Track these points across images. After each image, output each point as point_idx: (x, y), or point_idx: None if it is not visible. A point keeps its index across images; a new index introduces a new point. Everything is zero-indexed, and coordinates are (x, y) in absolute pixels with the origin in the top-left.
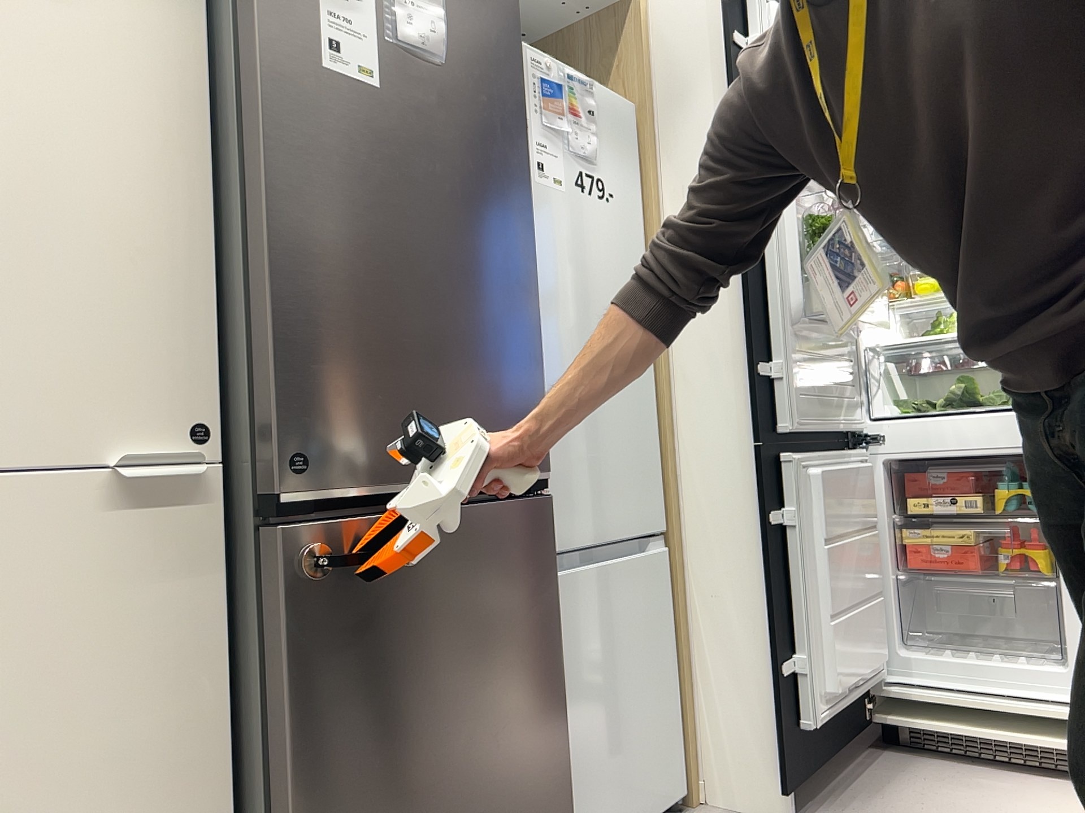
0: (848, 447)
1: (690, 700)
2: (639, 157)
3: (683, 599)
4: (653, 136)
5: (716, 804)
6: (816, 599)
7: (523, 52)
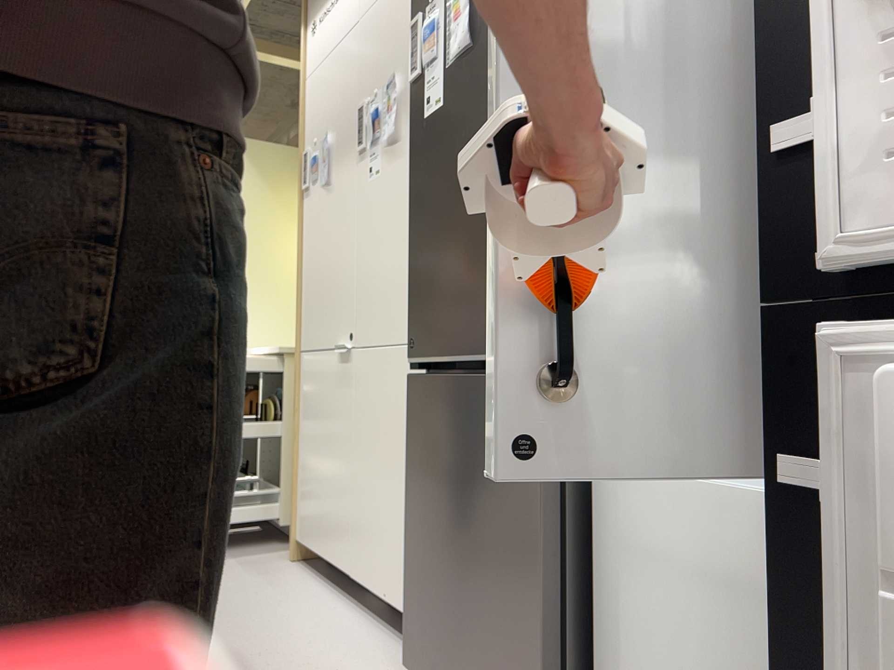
0: None
1: None
2: None
3: None
4: None
5: None
6: None
7: None
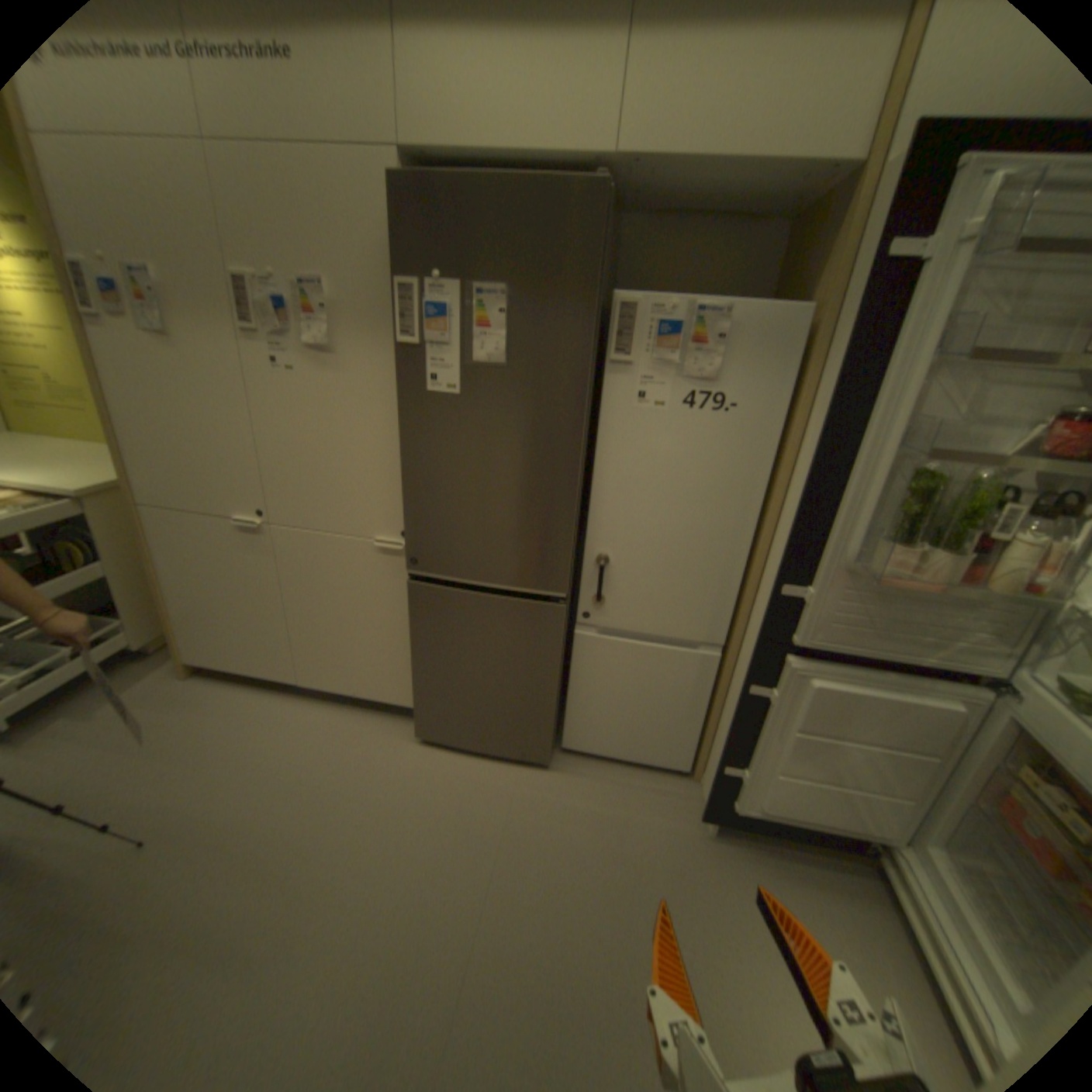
0: (968, 680)
1: (709, 736)
2: (810, 356)
3: (724, 686)
4: (826, 337)
5: (701, 790)
6: (777, 755)
7: (642, 303)
